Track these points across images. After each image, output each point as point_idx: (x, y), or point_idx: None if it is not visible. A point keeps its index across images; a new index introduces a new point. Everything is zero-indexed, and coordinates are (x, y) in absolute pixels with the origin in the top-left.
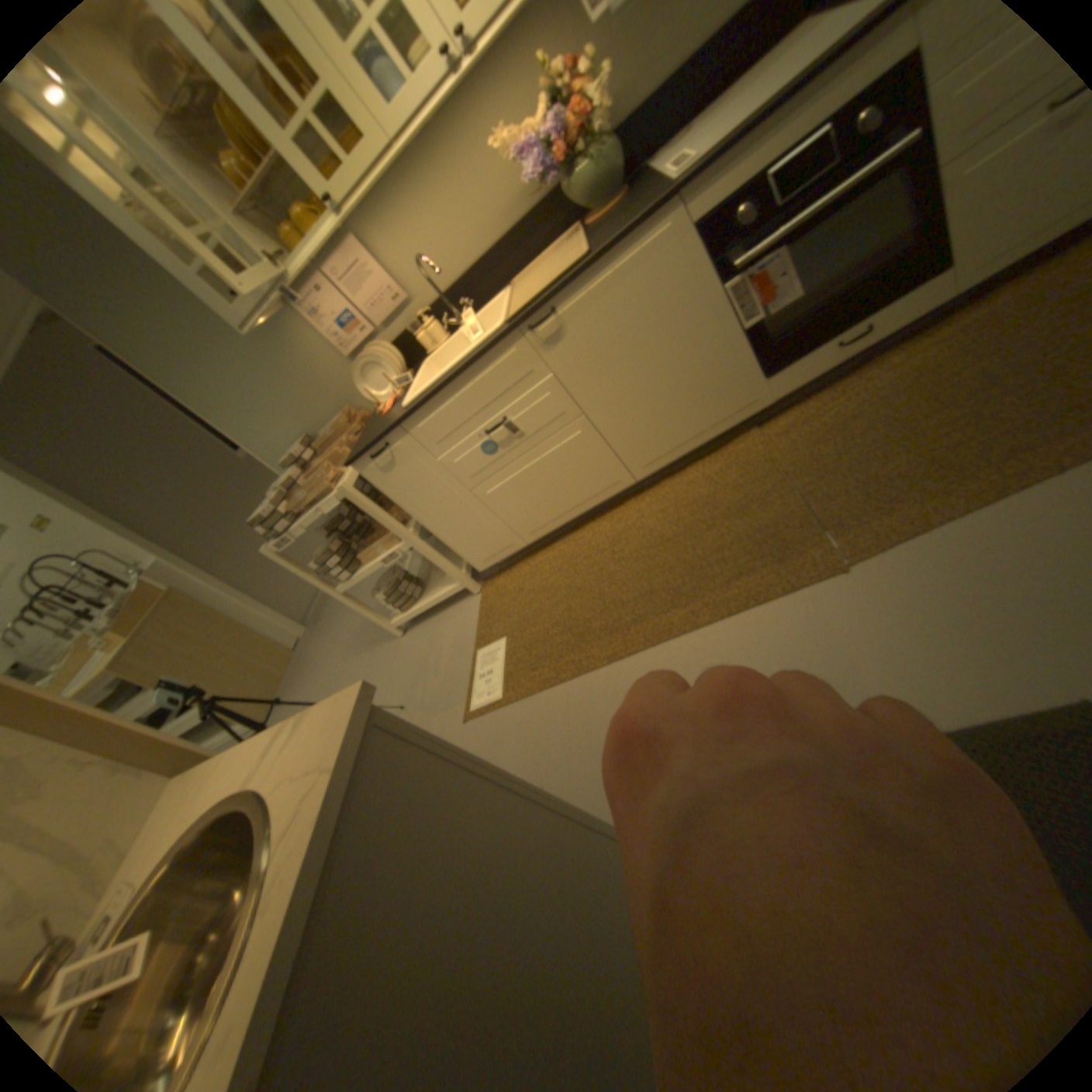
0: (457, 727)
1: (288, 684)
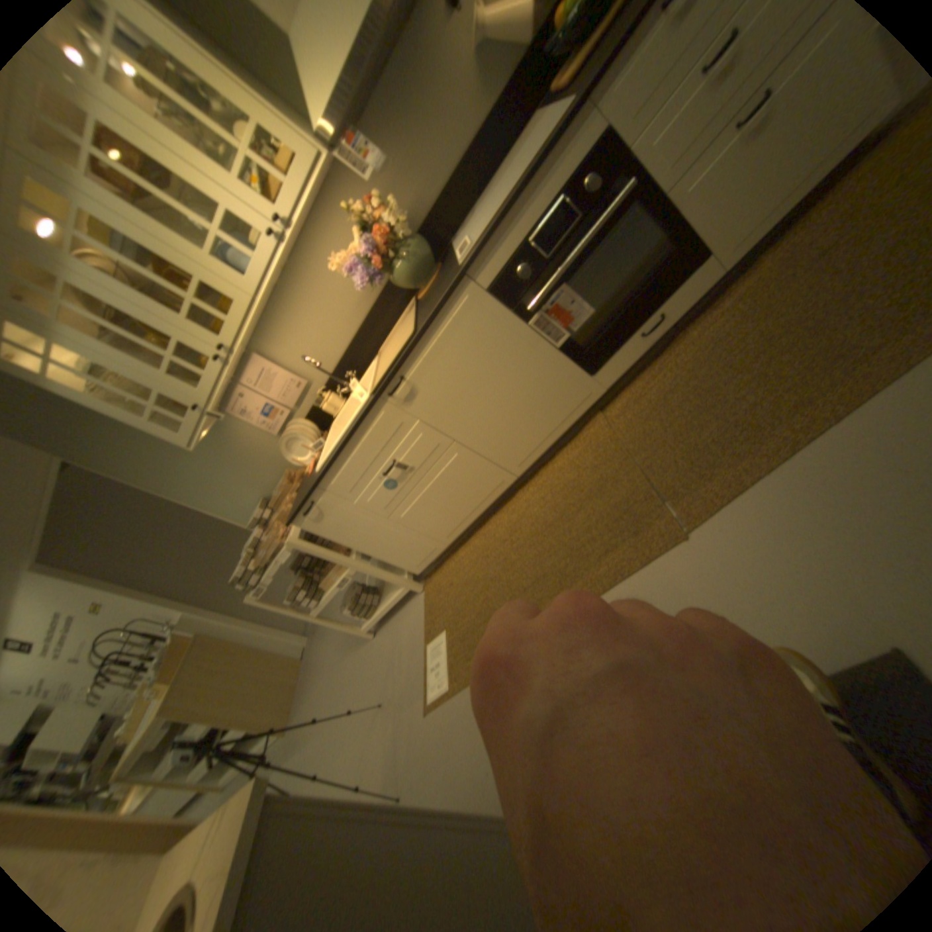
0: (421, 719)
1: (301, 689)
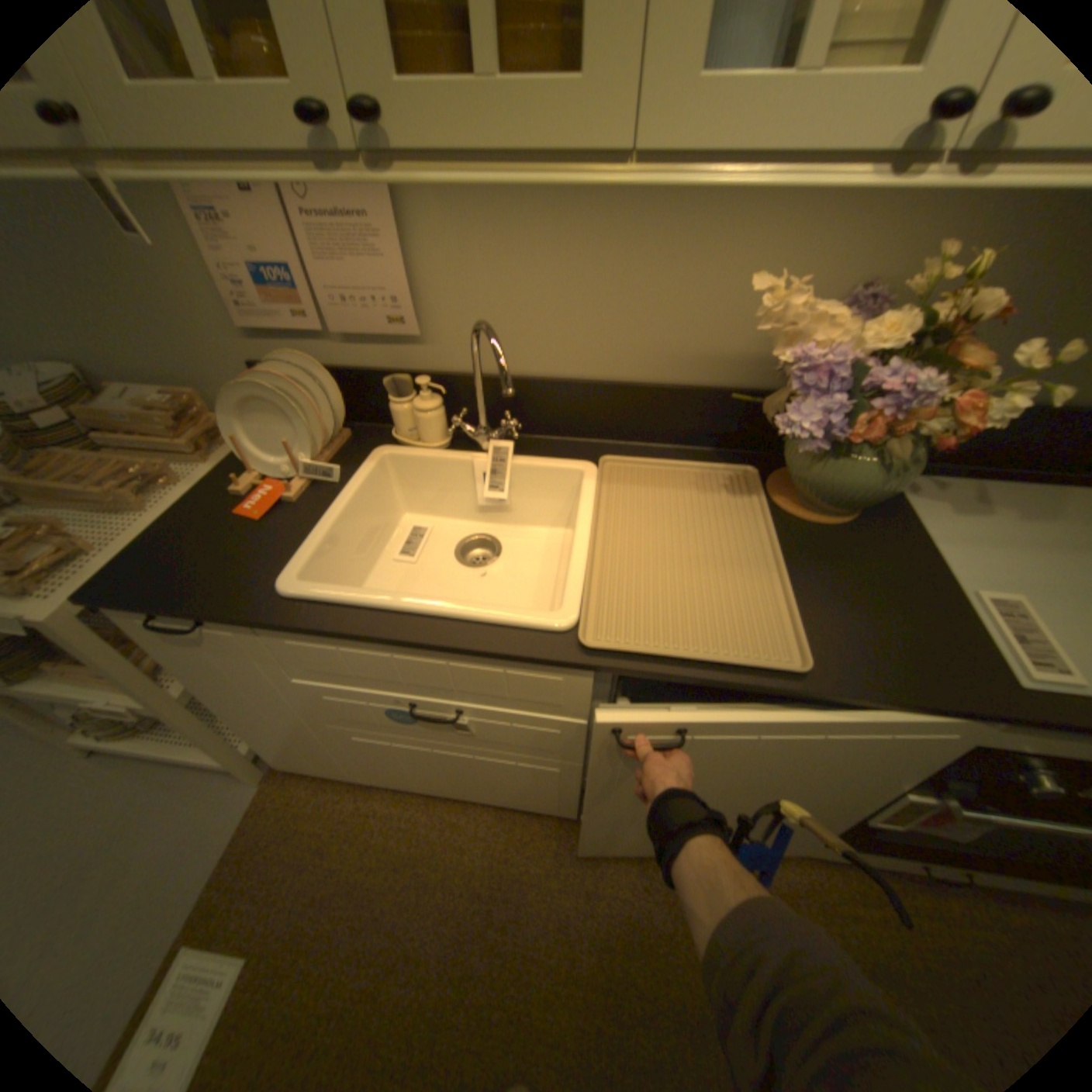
0: None
1: None
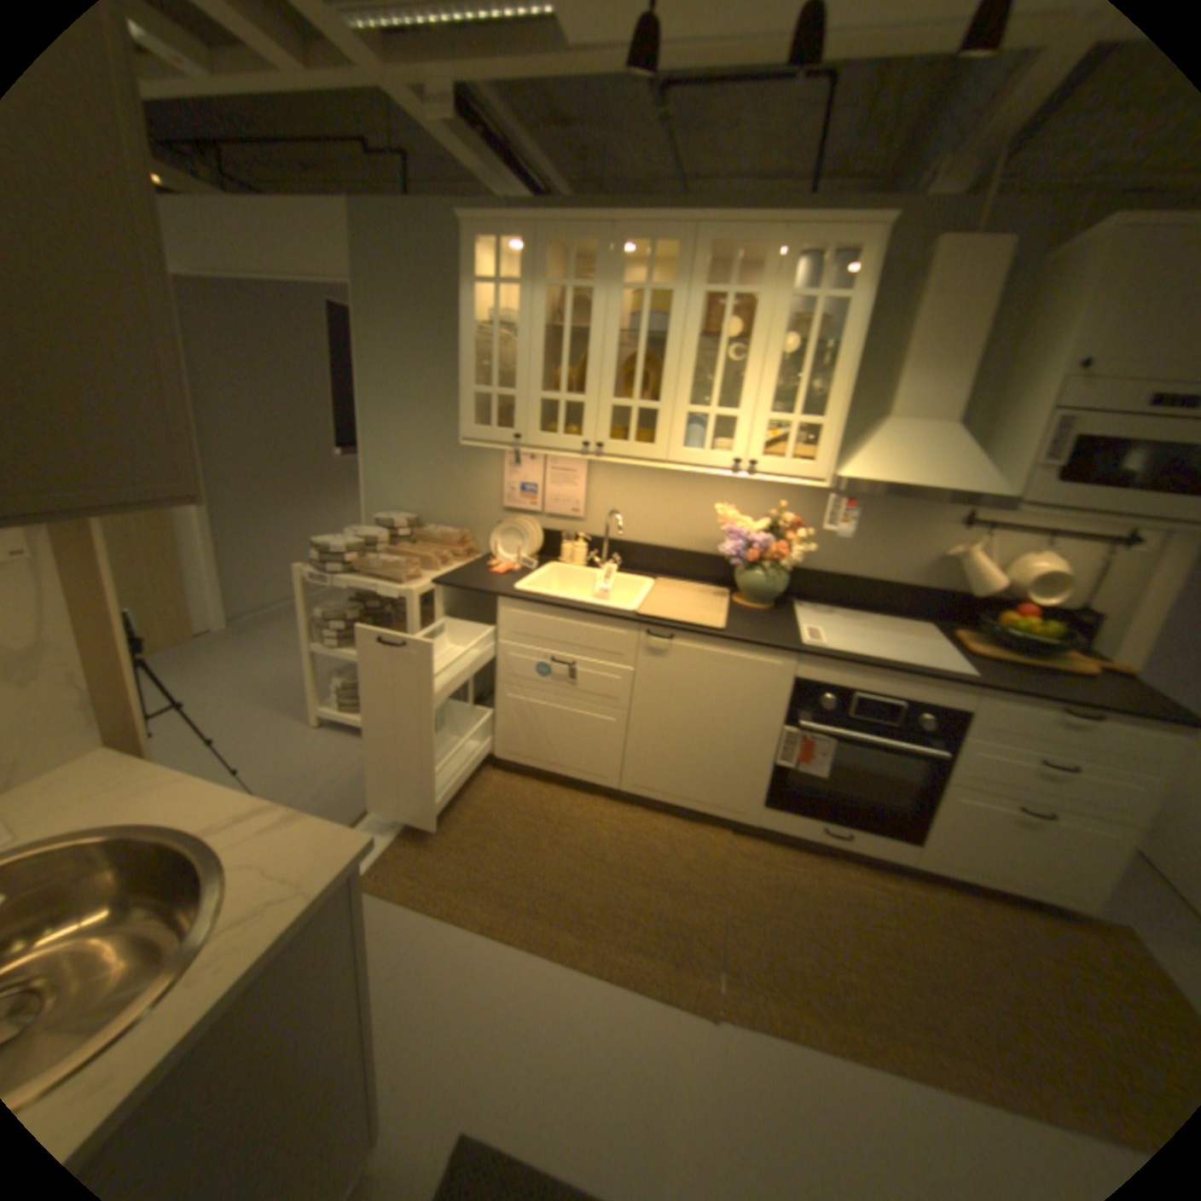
0: None
1: (154, 665)
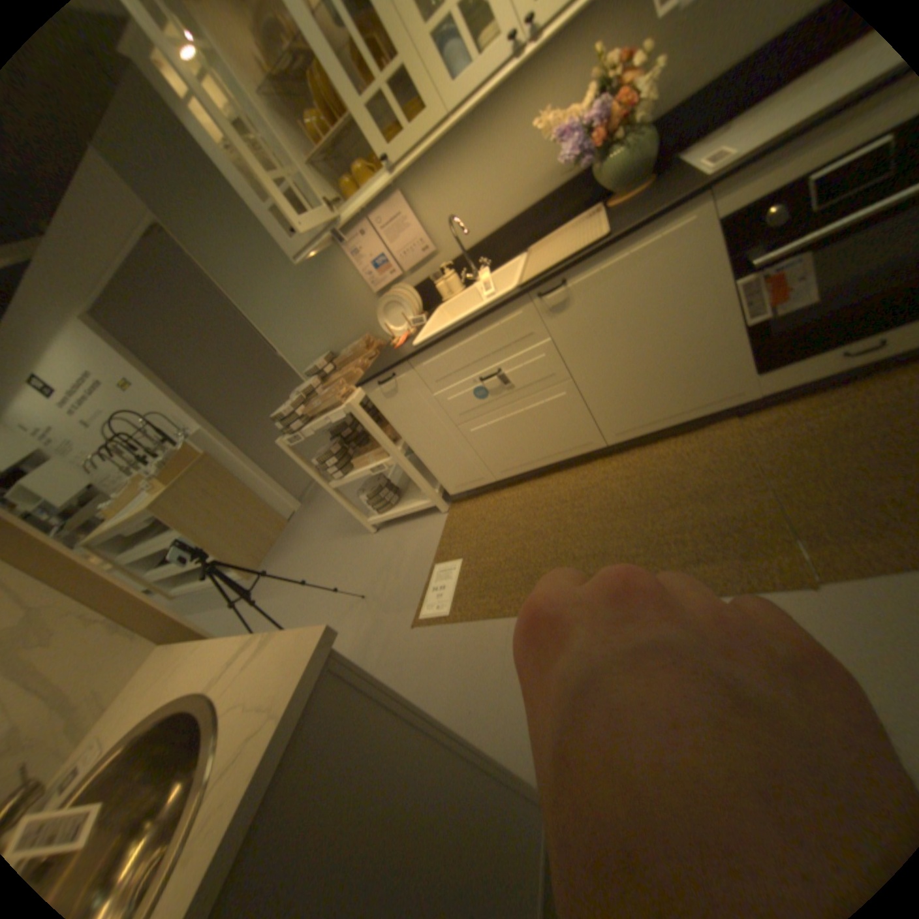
0: (405, 629)
1: (278, 547)
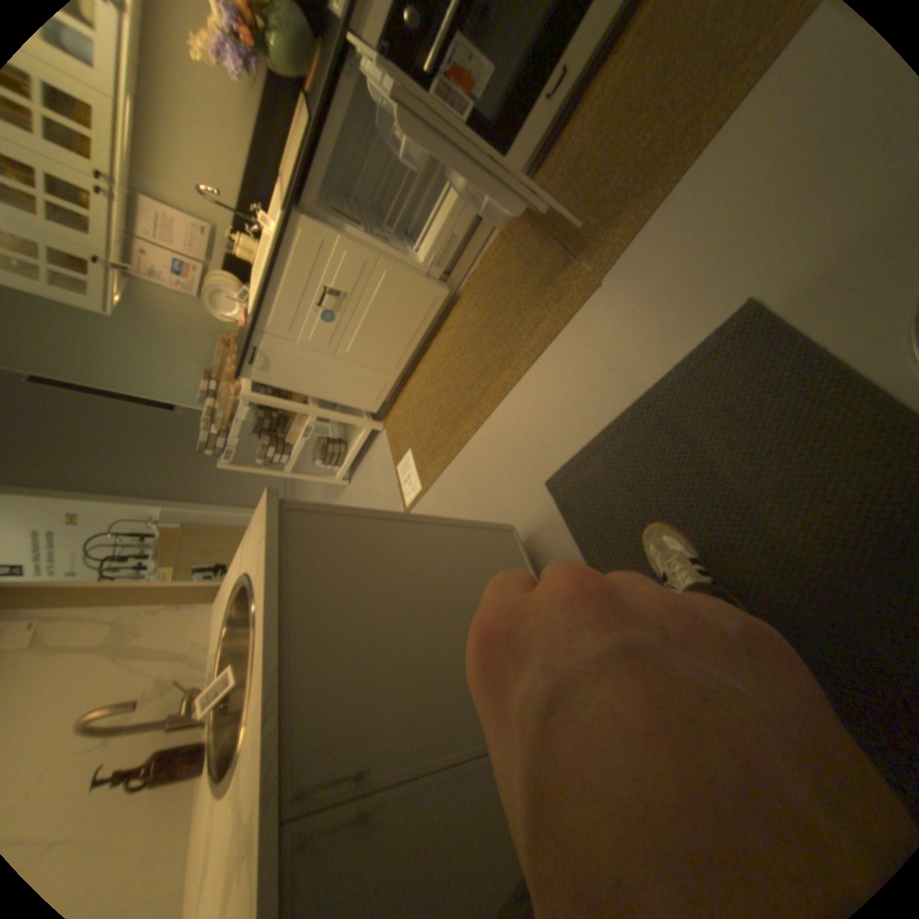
0: None
1: None
